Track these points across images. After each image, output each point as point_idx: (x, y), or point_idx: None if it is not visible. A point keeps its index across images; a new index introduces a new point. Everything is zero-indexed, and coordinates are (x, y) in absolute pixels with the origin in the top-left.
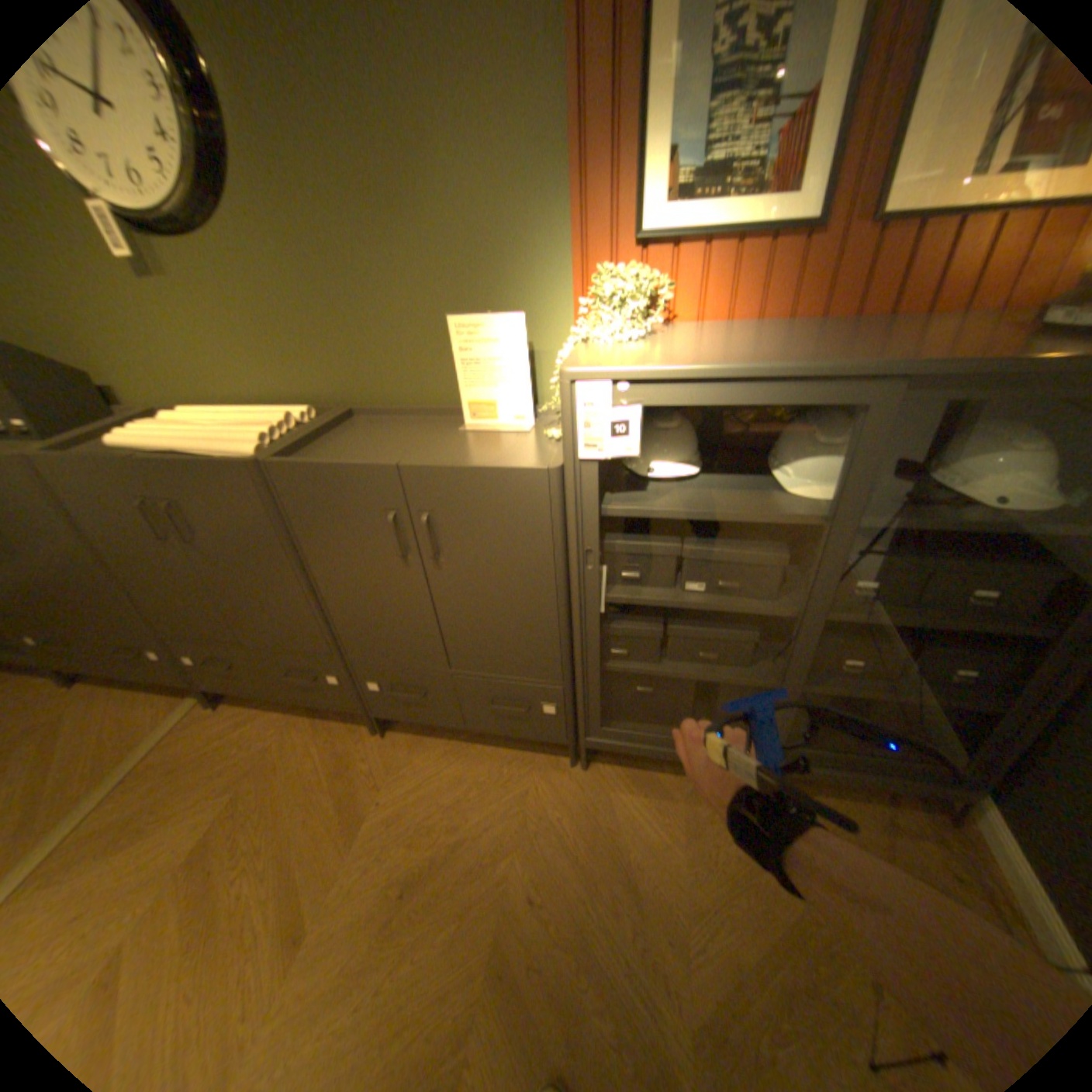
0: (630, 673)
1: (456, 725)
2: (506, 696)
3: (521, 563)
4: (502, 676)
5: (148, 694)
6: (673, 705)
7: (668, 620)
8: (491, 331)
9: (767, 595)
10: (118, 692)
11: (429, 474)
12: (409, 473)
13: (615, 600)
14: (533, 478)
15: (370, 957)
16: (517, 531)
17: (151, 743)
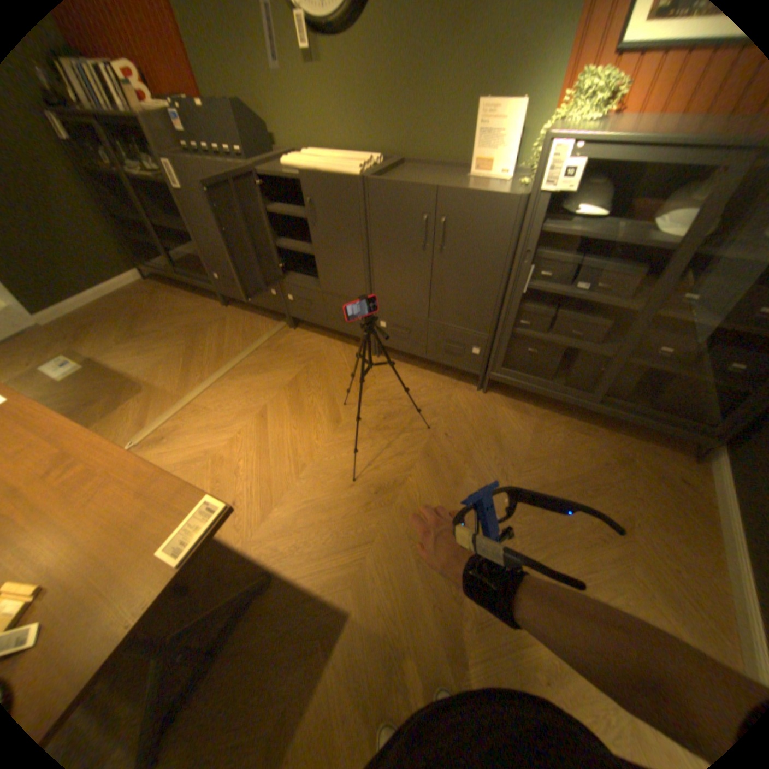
0: (529, 337)
1: (422, 354)
2: (455, 339)
3: (489, 254)
4: (457, 326)
5: (263, 317)
6: (548, 362)
7: (561, 307)
8: (505, 109)
9: (628, 294)
10: (249, 314)
11: (454, 192)
12: (443, 191)
13: (535, 286)
14: (512, 199)
15: (371, 435)
16: (493, 233)
17: (268, 338)
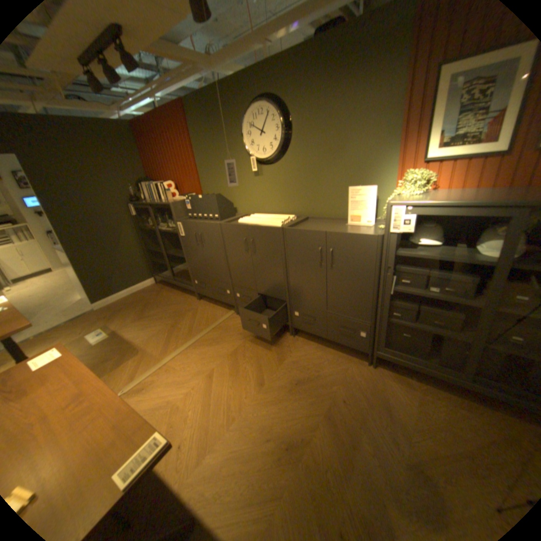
0: (401, 326)
1: (323, 336)
2: (346, 326)
3: (362, 270)
4: (346, 316)
5: (220, 307)
6: (420, 346)
7: (421, 305)
8: (363, 192)
9: (469, 297)
10: (212, 305)
11: (335, 235)
12: (329, 234)
13: (398, 290)
14: (372, 238)
15: (285, 398)
16: (363, 257)
17: (221, 321)
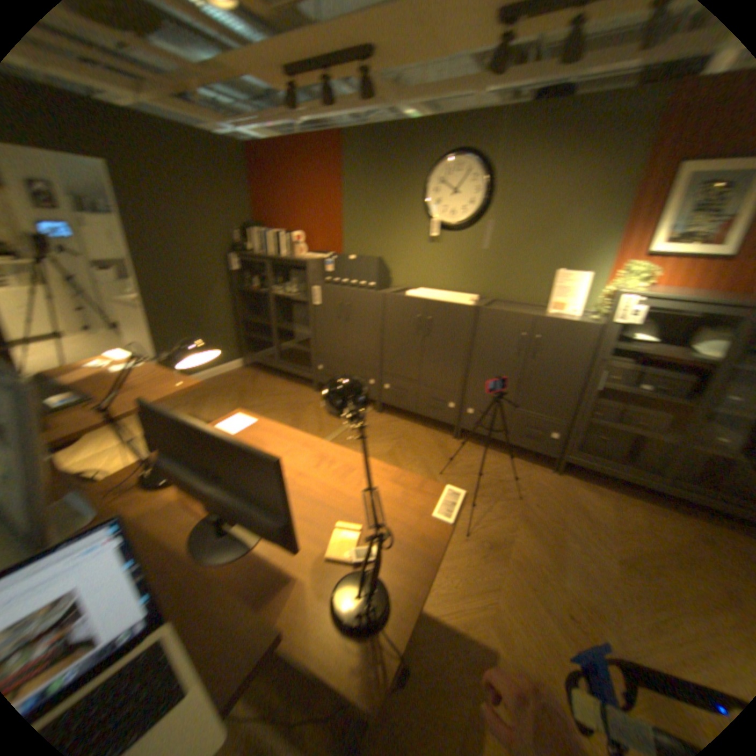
0: (602, 427)
1: (504, 439)
2: (537, 426)
3: (573, 361)
4: (540, 414)
5: None
6: (619, 450)
7: (629, 404)
8: (577, 277)
9: (684, 395)
10: None
11: (549, 320)
12: (541, 319)
13: (609, 386)
14: (594, 327)
15: (472, 500)
16: (578, 347)
17: None
